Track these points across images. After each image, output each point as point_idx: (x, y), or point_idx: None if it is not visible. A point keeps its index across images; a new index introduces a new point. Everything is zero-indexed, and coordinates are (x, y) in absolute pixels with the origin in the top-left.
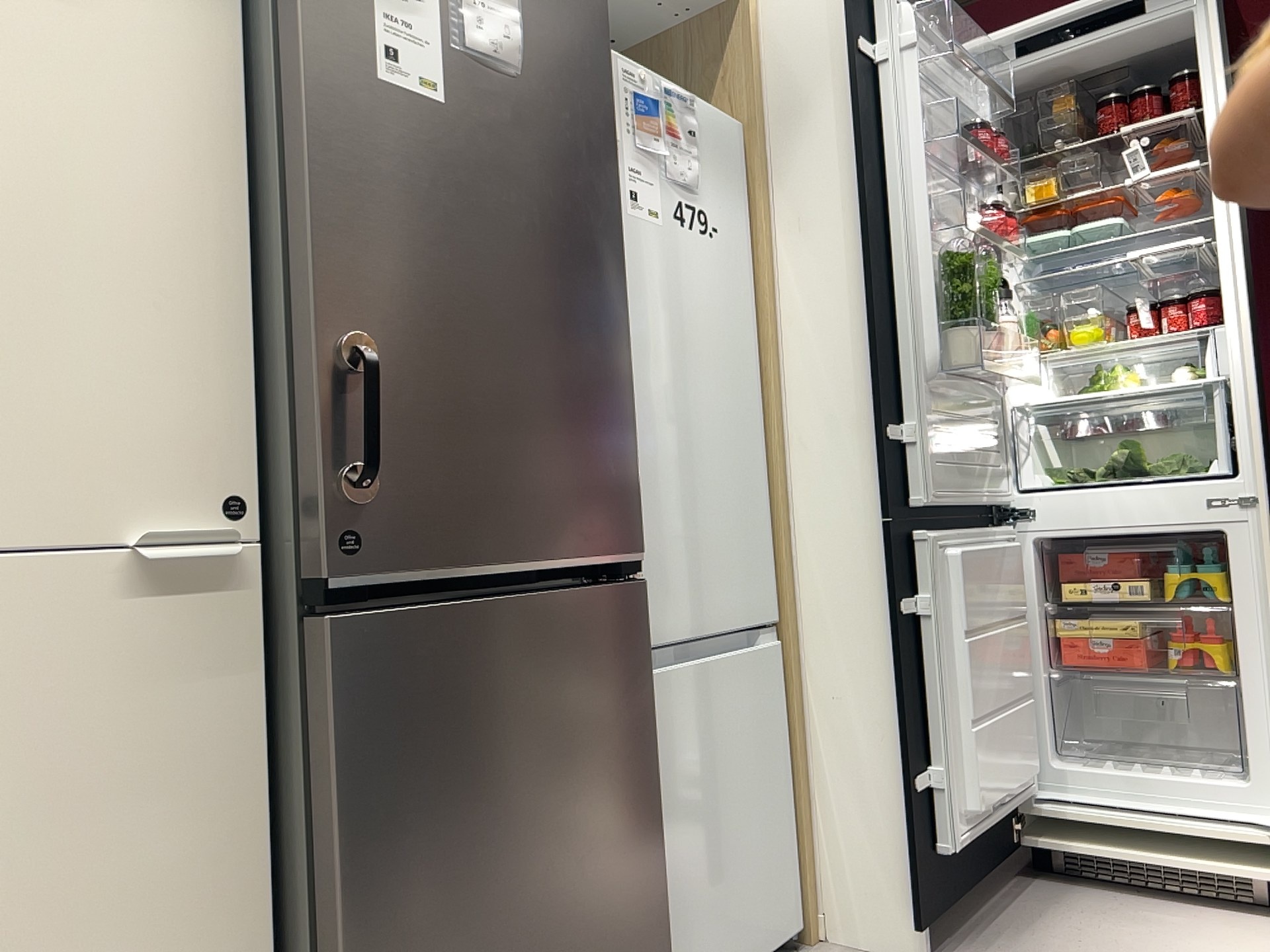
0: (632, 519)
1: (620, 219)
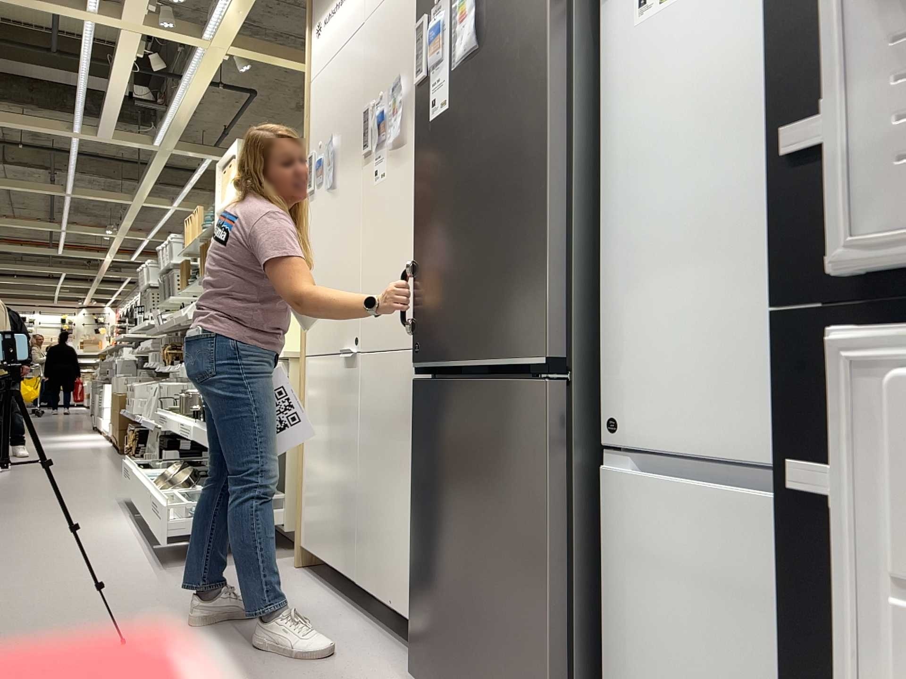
0: (541, 331)
1: (548, 79)
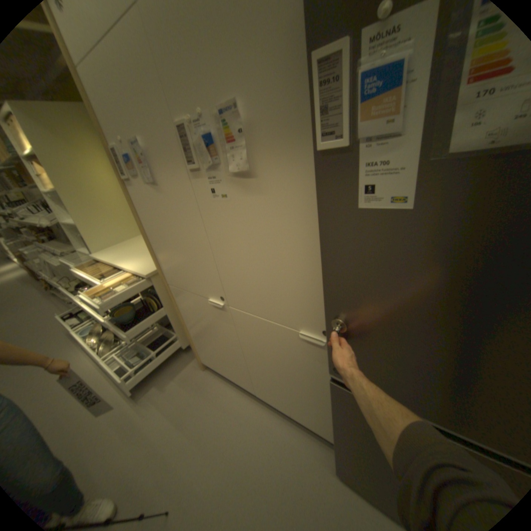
0: None
1: None
